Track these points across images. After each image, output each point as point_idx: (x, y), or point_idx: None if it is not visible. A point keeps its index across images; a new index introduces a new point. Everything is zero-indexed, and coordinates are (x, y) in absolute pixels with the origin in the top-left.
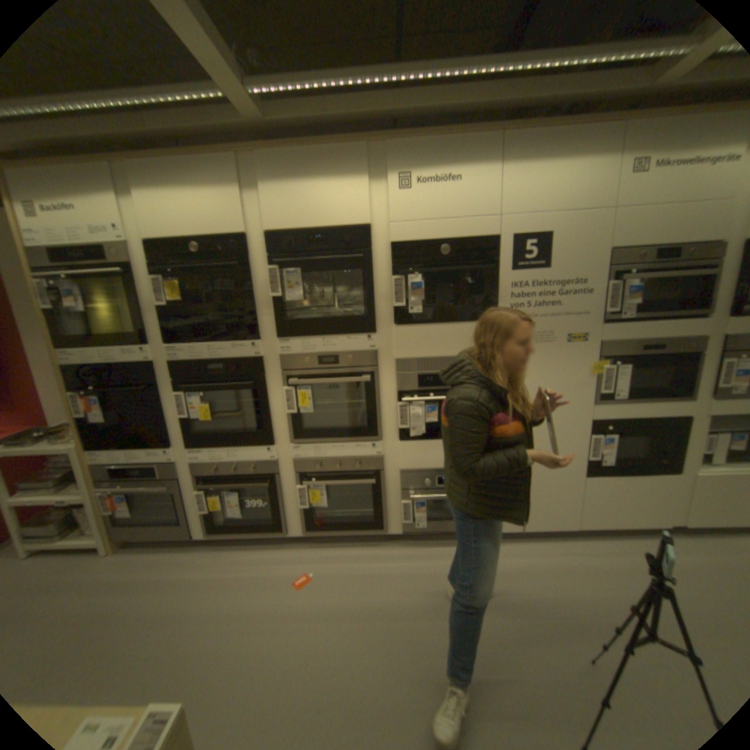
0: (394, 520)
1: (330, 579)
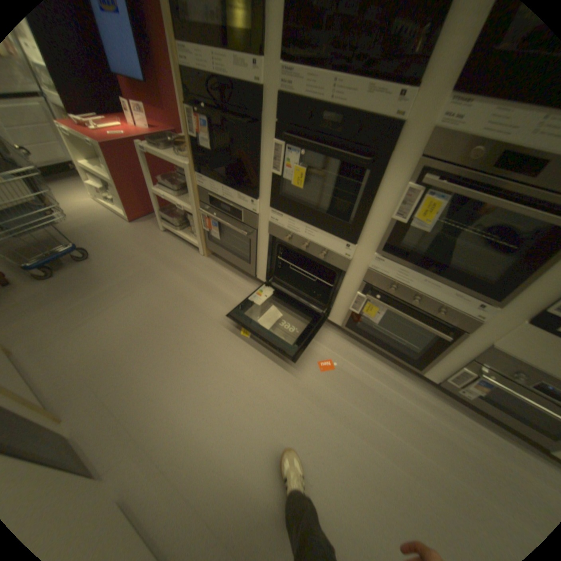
0: (441, 372)
1: (352, 379)
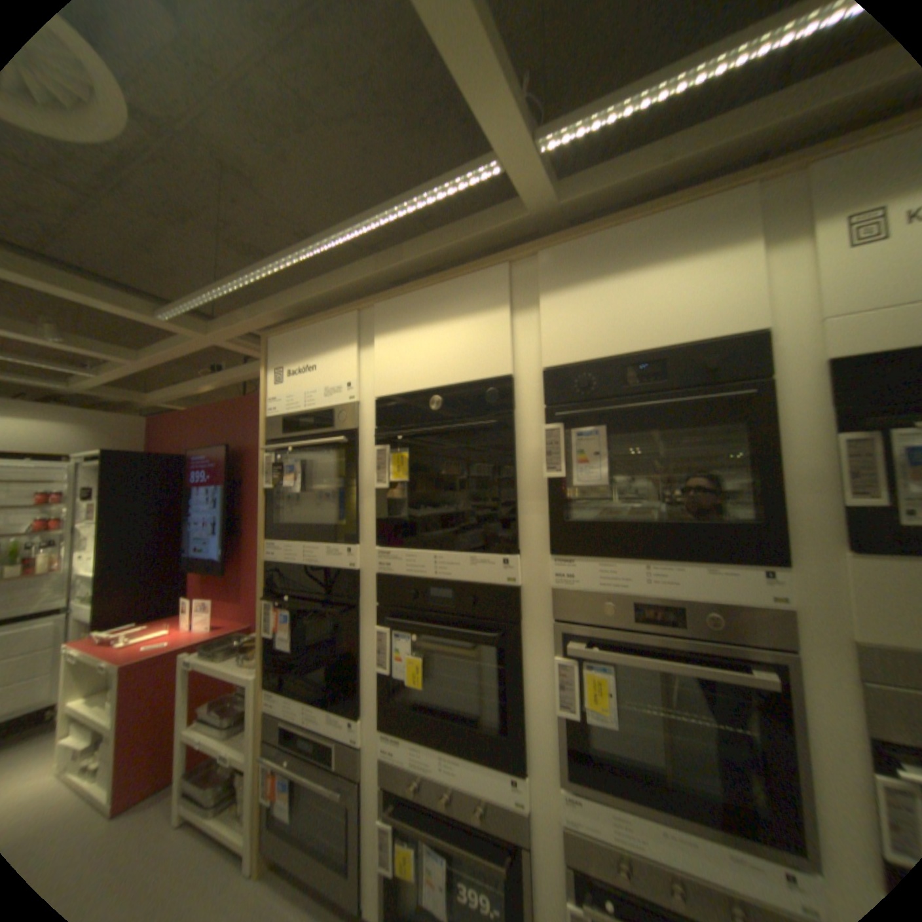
0: None
1: None
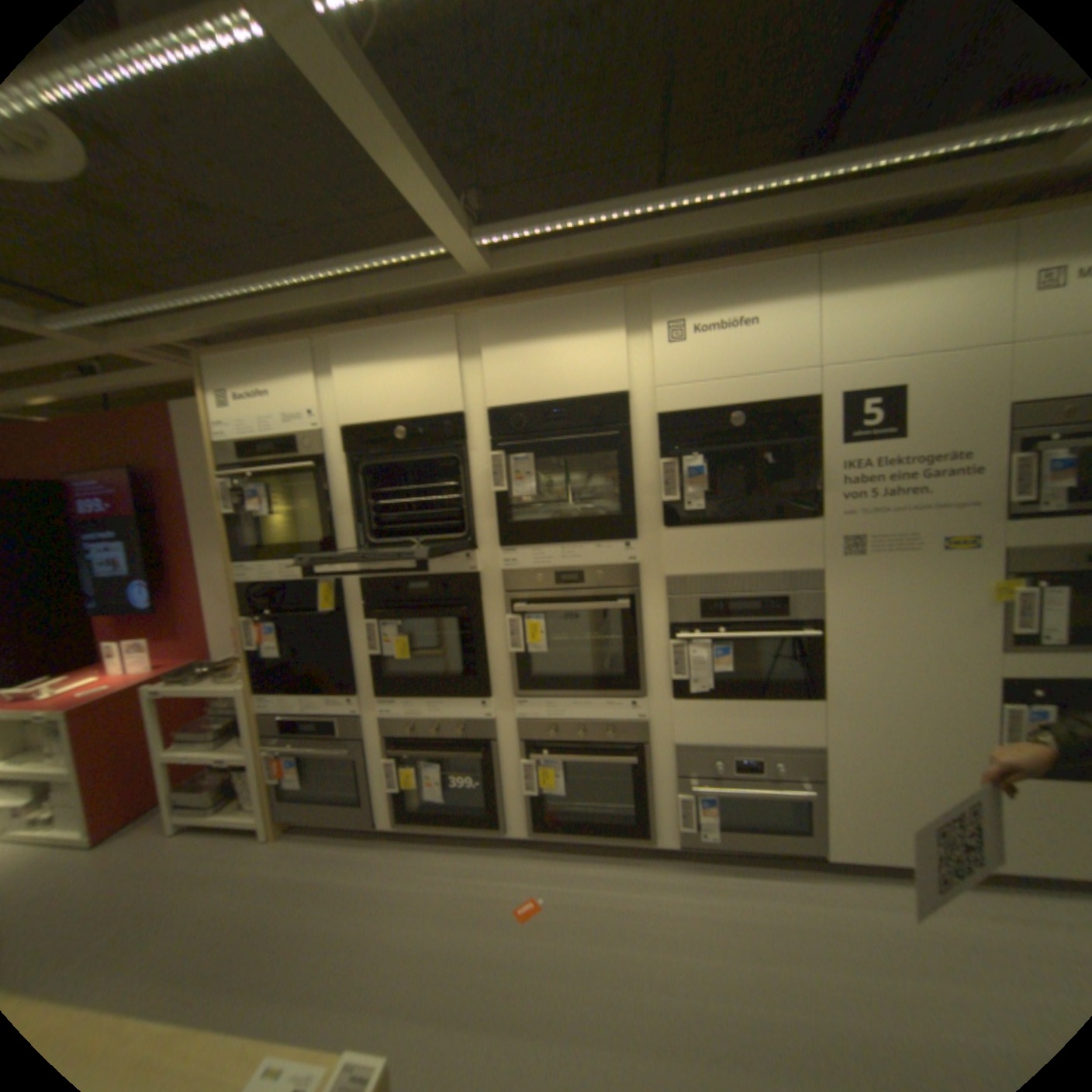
0: (667, 826)
1: (569, 912)
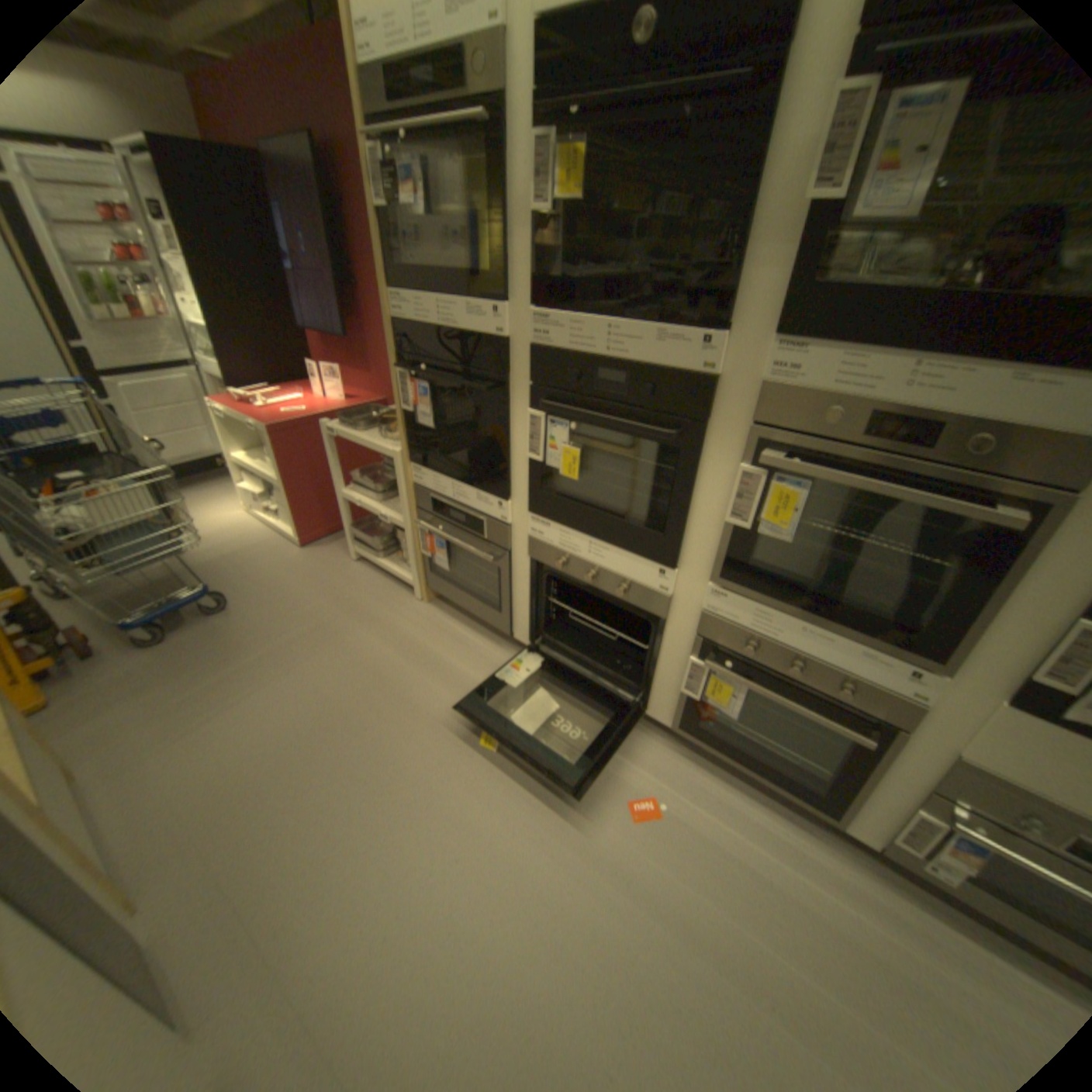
0: (880, 823)
1: (699, 840)
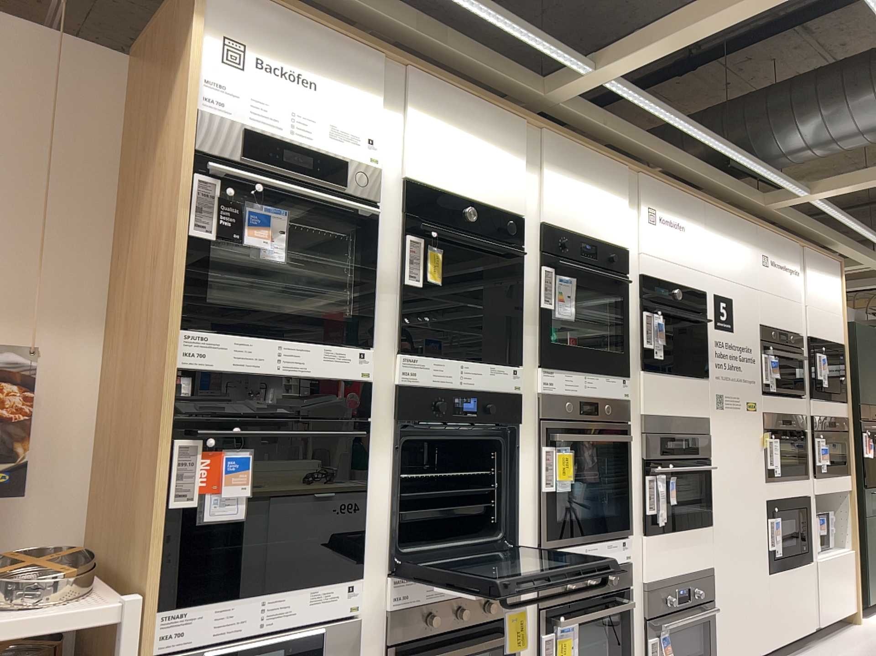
0: None
1: None
